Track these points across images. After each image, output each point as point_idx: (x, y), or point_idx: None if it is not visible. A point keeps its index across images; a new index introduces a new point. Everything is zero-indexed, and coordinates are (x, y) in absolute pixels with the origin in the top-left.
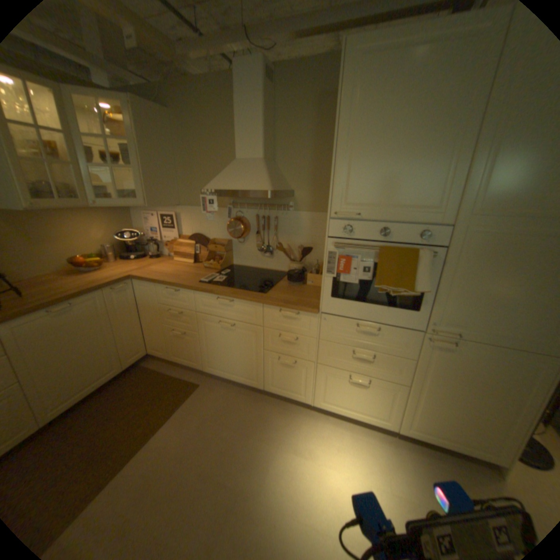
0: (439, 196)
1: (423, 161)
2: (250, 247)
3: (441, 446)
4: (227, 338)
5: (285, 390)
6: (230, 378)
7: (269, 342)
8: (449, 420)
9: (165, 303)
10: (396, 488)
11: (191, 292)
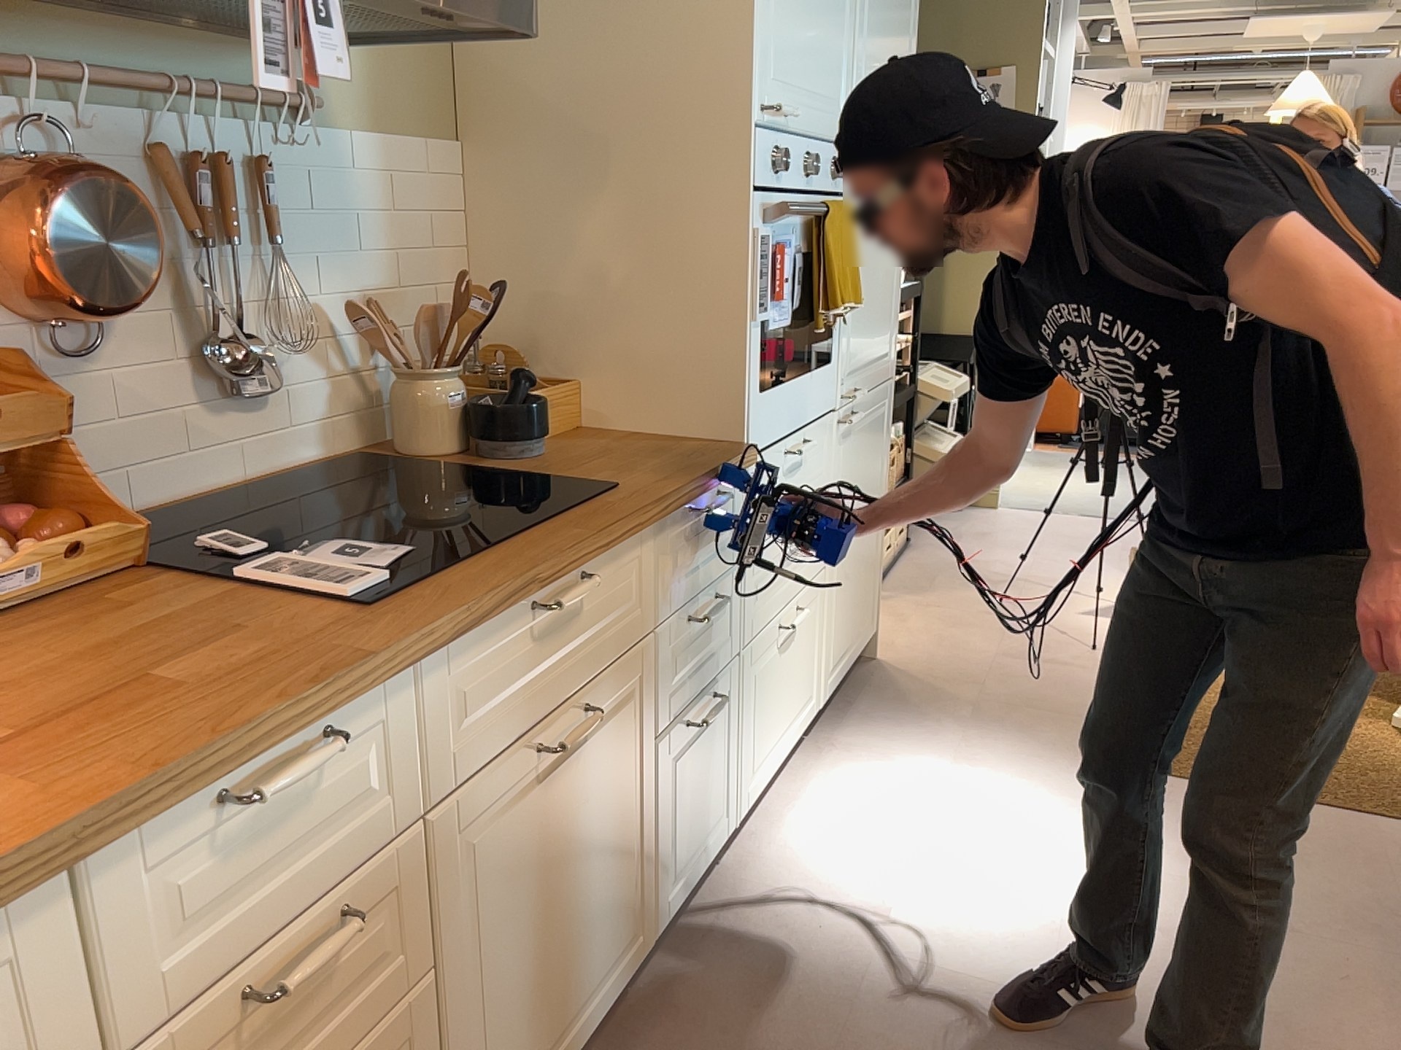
0: (840, 85)
1: (832, 1)
2: (143, 376)
3: (845, 671)
4: (562, 817)
5: (694, 851)
6: (568, 1045)
7: (667, 685)
8: (849, 598)
9: (207, 960)
10: (928, 768)
11: (408, 679)
